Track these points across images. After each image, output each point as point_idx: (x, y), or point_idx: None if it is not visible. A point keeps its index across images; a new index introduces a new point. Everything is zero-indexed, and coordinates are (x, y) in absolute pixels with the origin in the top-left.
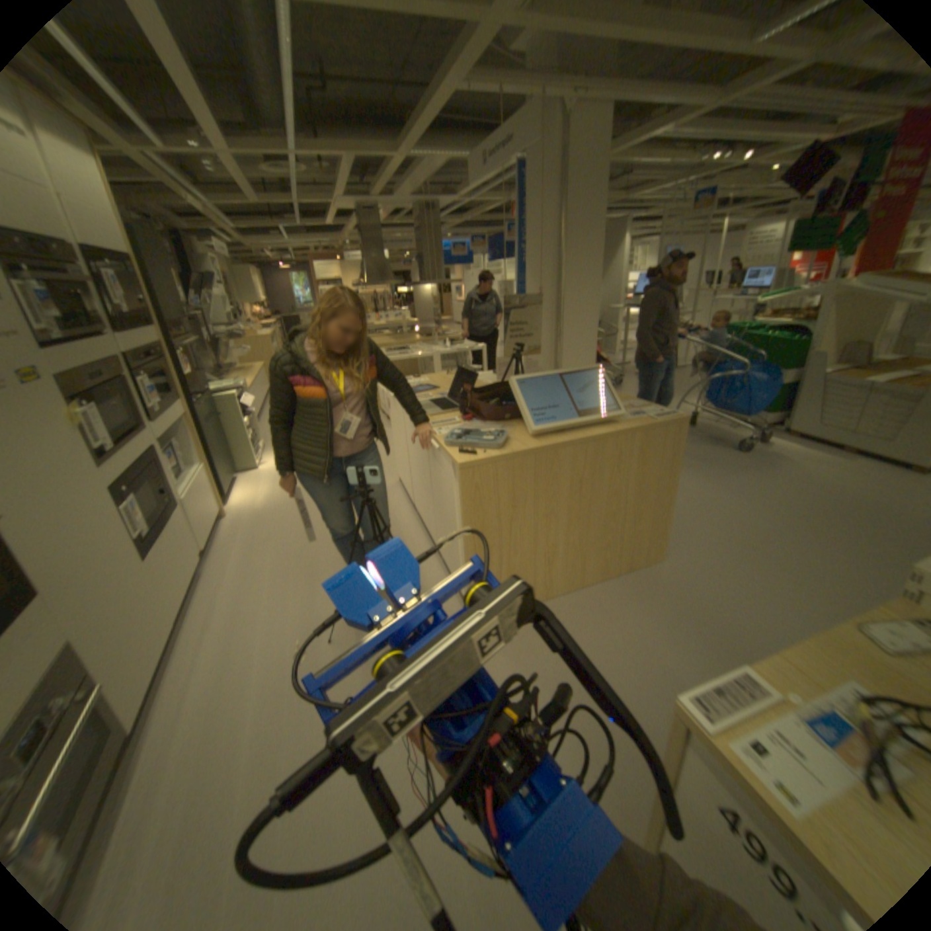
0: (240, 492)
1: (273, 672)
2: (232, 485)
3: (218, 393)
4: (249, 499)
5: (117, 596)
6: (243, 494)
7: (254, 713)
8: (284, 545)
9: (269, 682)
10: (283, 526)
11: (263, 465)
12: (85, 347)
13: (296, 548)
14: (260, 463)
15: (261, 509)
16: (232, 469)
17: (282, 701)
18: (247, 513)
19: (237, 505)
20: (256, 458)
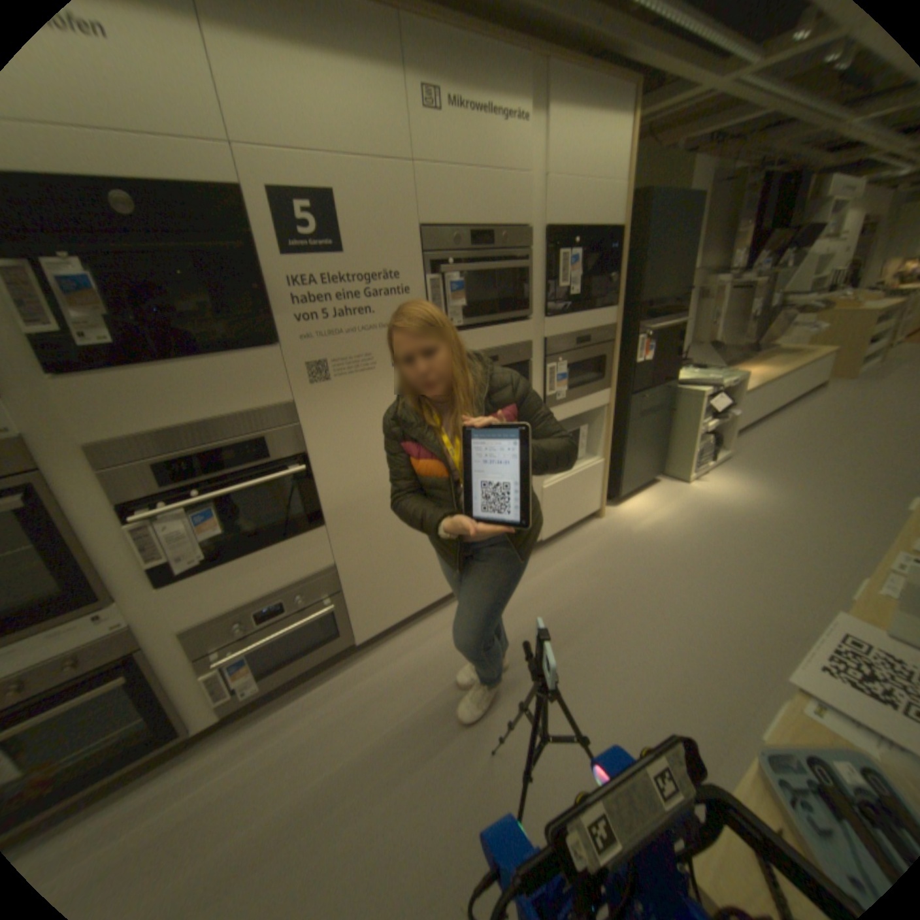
0: (644, 501)
1: (441, 717)
2: (646, 489)
3: (691, 386)
4: (641, 515)
5: (403, 551)
6: (643, 506)
7: (394, 734)
8: (603, 596)
9: (430, 721)
10: (629, 574)
11: (700, 483)
12: (487, 334)
13: (607, 611)
14: (700, 479)
15: (637, 535)
16: (660, 473)
17: (411, 754)
18: (621, 529)
19: (625, 514)
20: (699, 471)
